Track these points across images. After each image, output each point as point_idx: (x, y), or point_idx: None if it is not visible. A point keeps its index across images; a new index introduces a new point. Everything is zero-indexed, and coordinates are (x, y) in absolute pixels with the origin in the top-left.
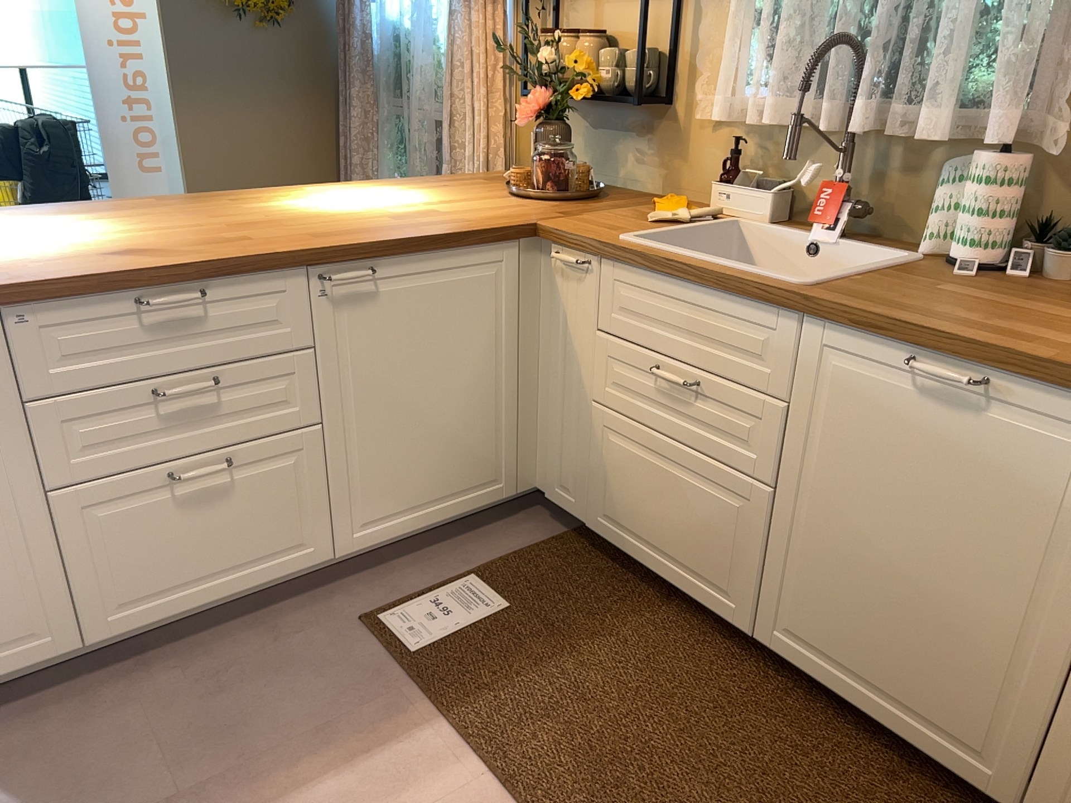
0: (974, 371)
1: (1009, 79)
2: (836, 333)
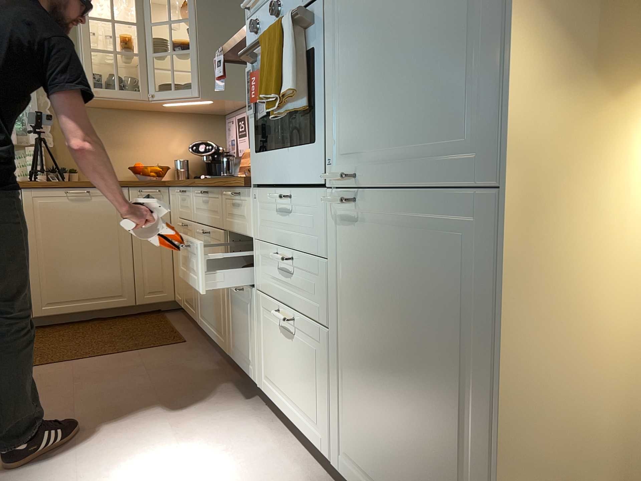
0: (84, 190)
1: (26, 126)
2: (36, 191)
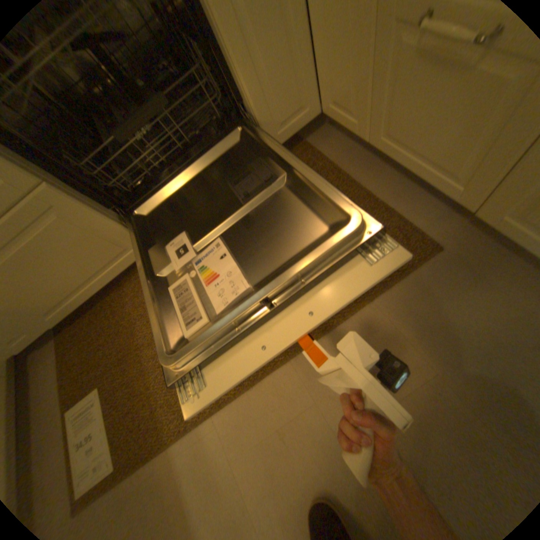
0: None
1: None
2: None
